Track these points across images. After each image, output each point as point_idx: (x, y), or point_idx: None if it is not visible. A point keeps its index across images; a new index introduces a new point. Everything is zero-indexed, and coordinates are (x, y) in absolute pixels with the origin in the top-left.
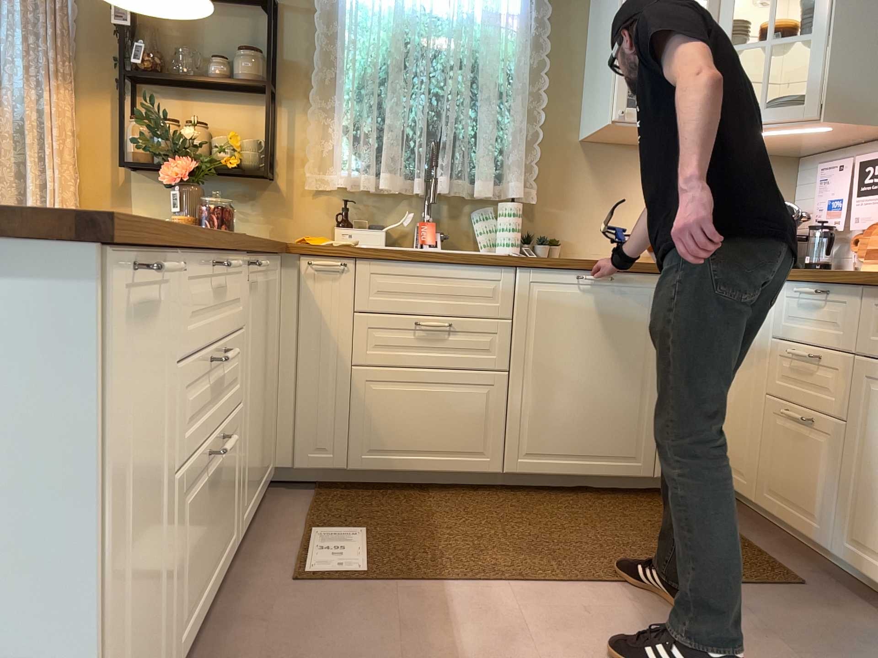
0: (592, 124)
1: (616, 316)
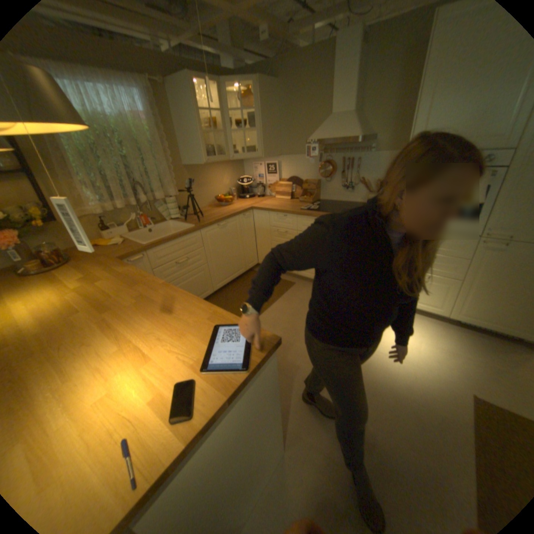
0: (188, 161)
1: (229, 233)
